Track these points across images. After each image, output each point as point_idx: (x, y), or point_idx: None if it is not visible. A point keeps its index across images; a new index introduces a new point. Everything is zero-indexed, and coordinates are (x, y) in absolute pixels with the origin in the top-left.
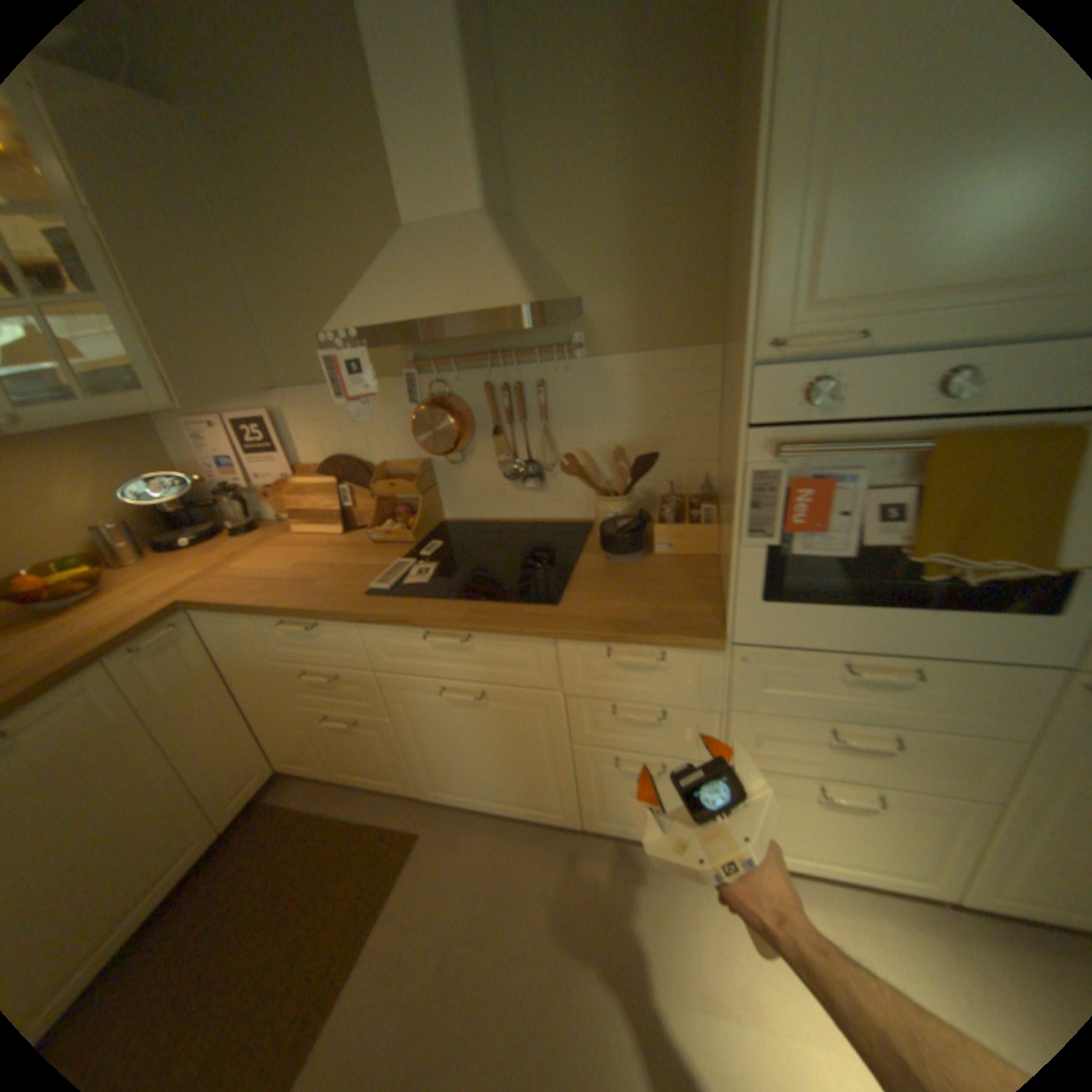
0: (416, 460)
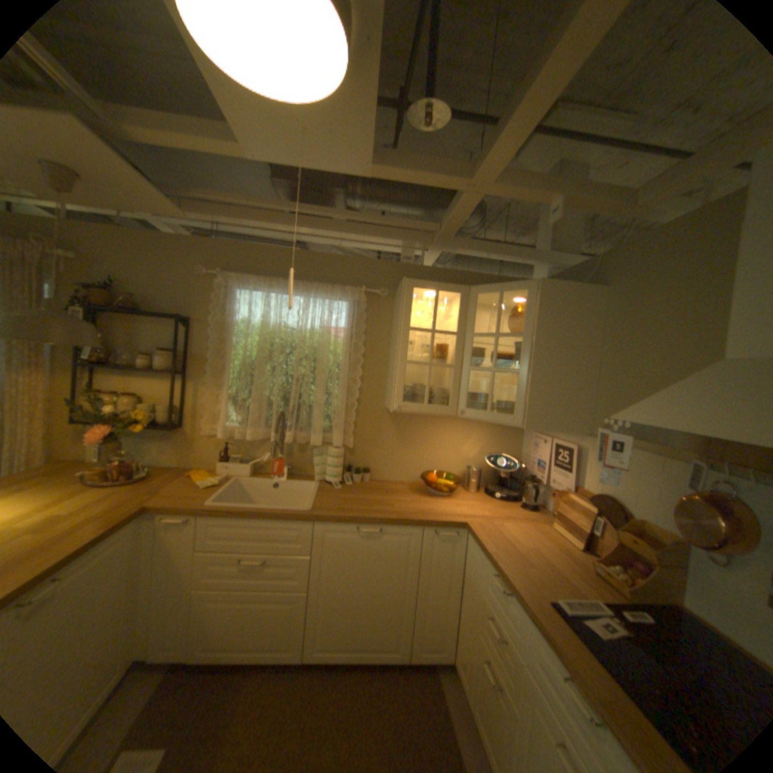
0: (675, 536)
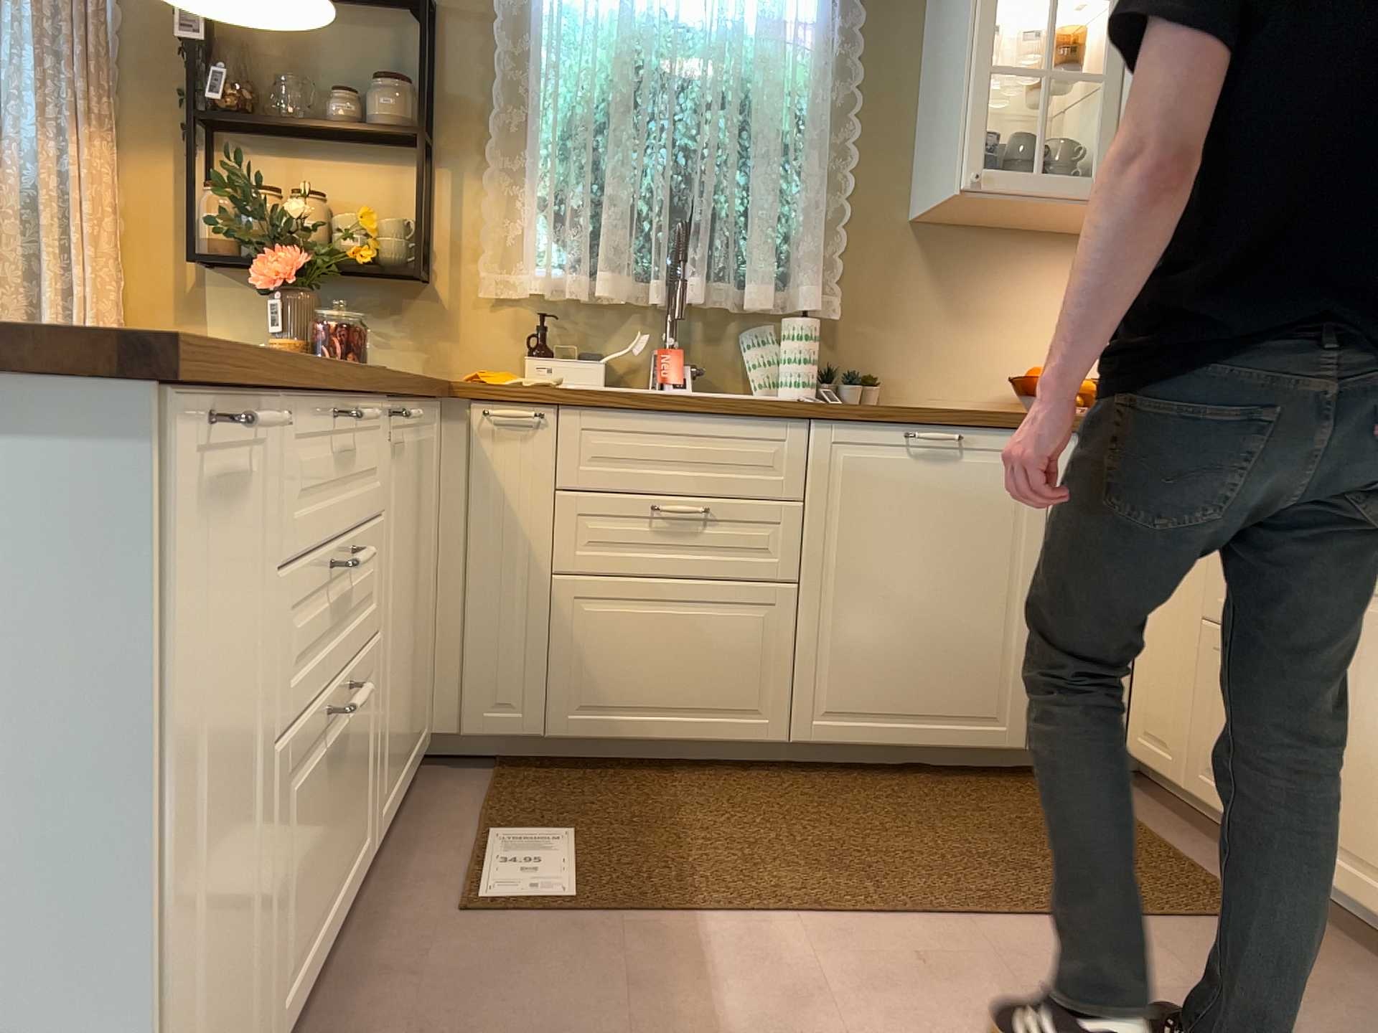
0: None
